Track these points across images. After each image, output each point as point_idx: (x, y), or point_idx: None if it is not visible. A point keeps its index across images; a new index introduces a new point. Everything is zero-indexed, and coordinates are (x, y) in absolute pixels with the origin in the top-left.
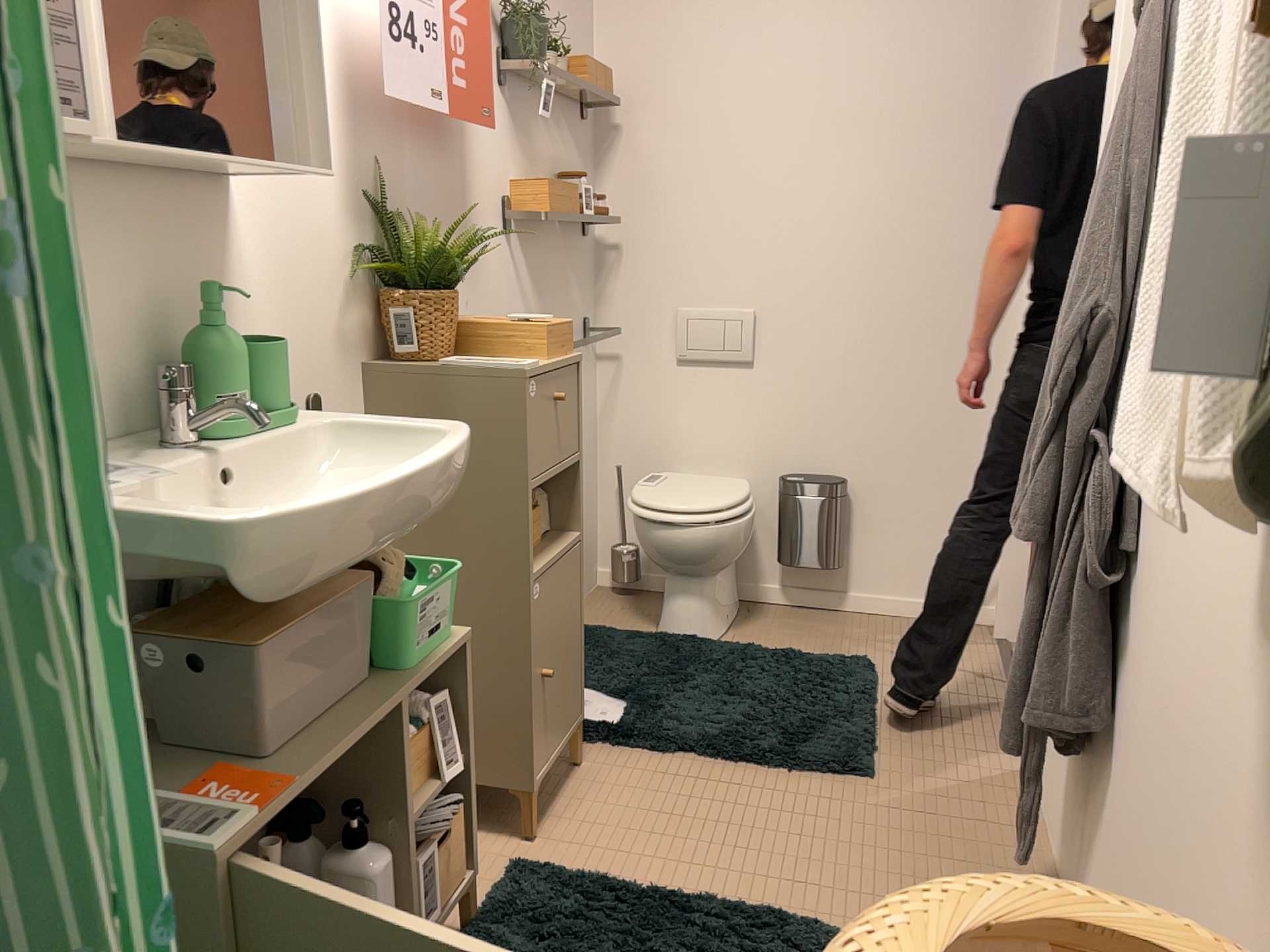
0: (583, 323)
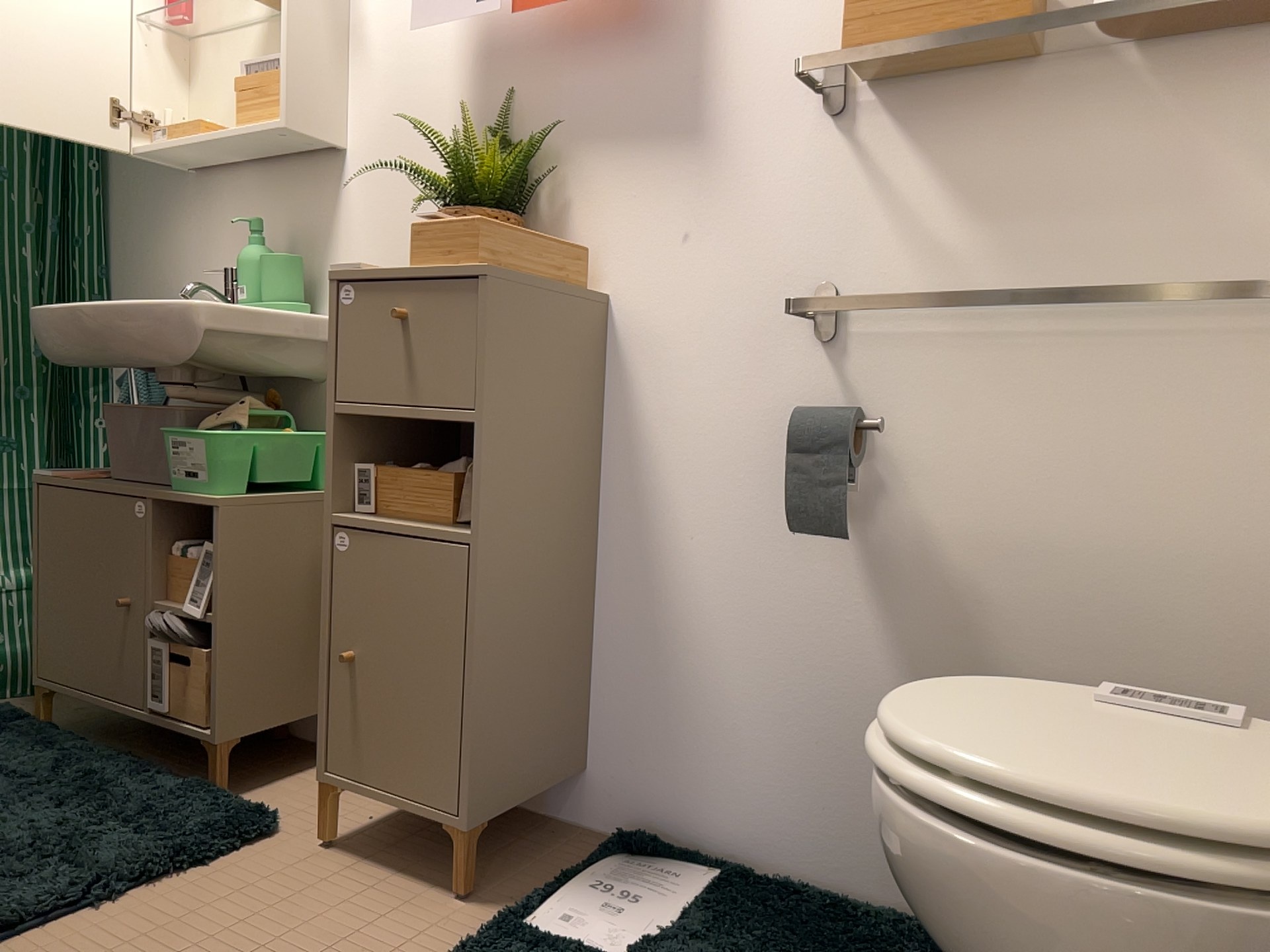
0: None
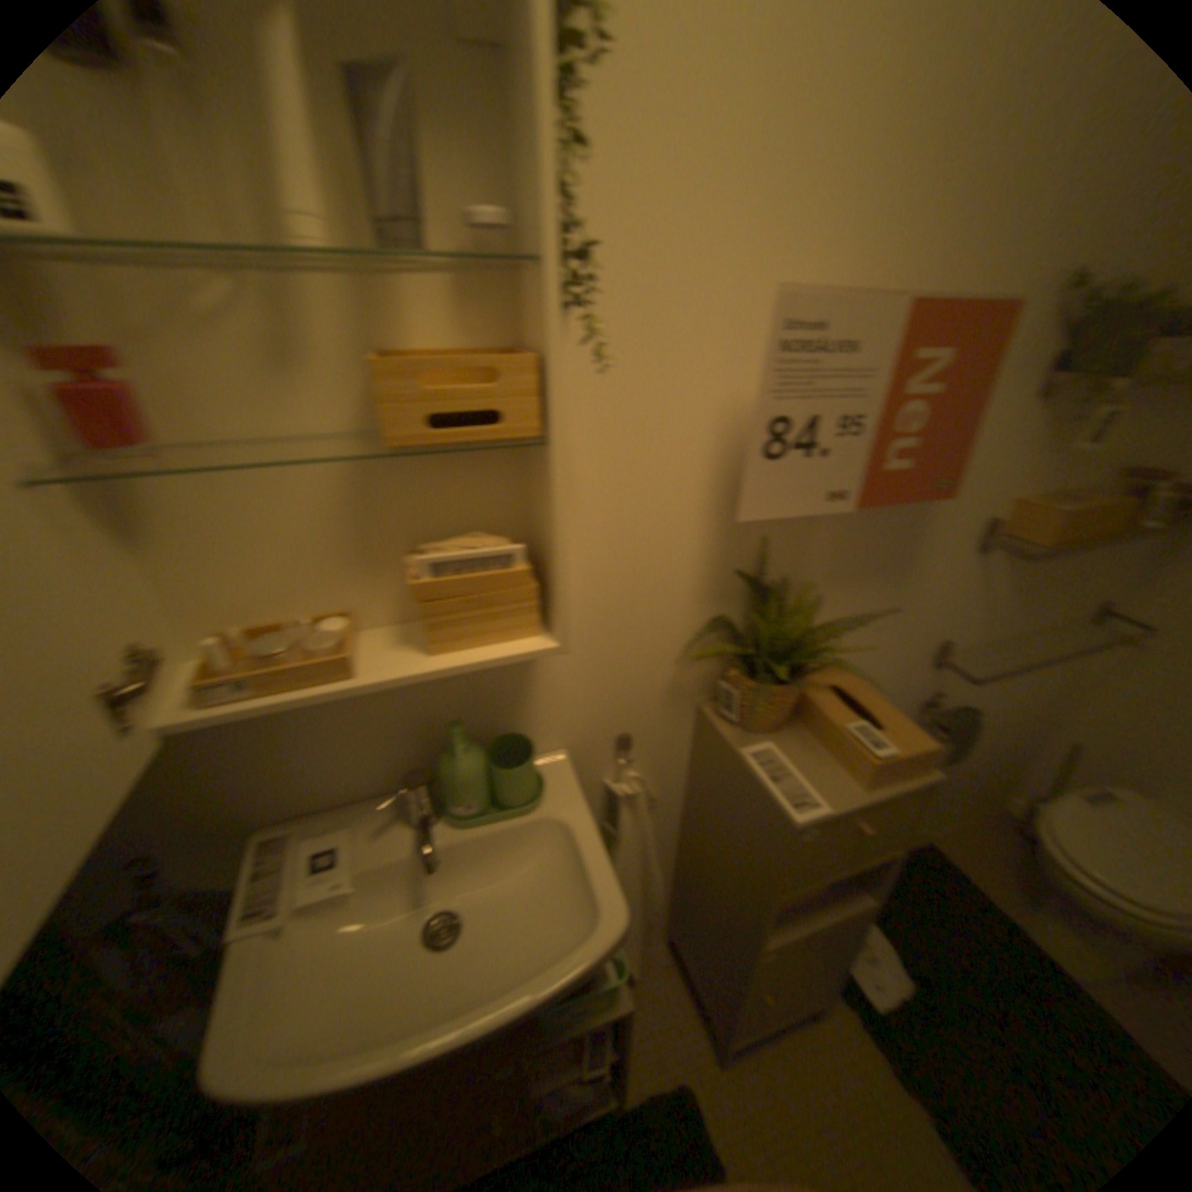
0: (1097, 601)
